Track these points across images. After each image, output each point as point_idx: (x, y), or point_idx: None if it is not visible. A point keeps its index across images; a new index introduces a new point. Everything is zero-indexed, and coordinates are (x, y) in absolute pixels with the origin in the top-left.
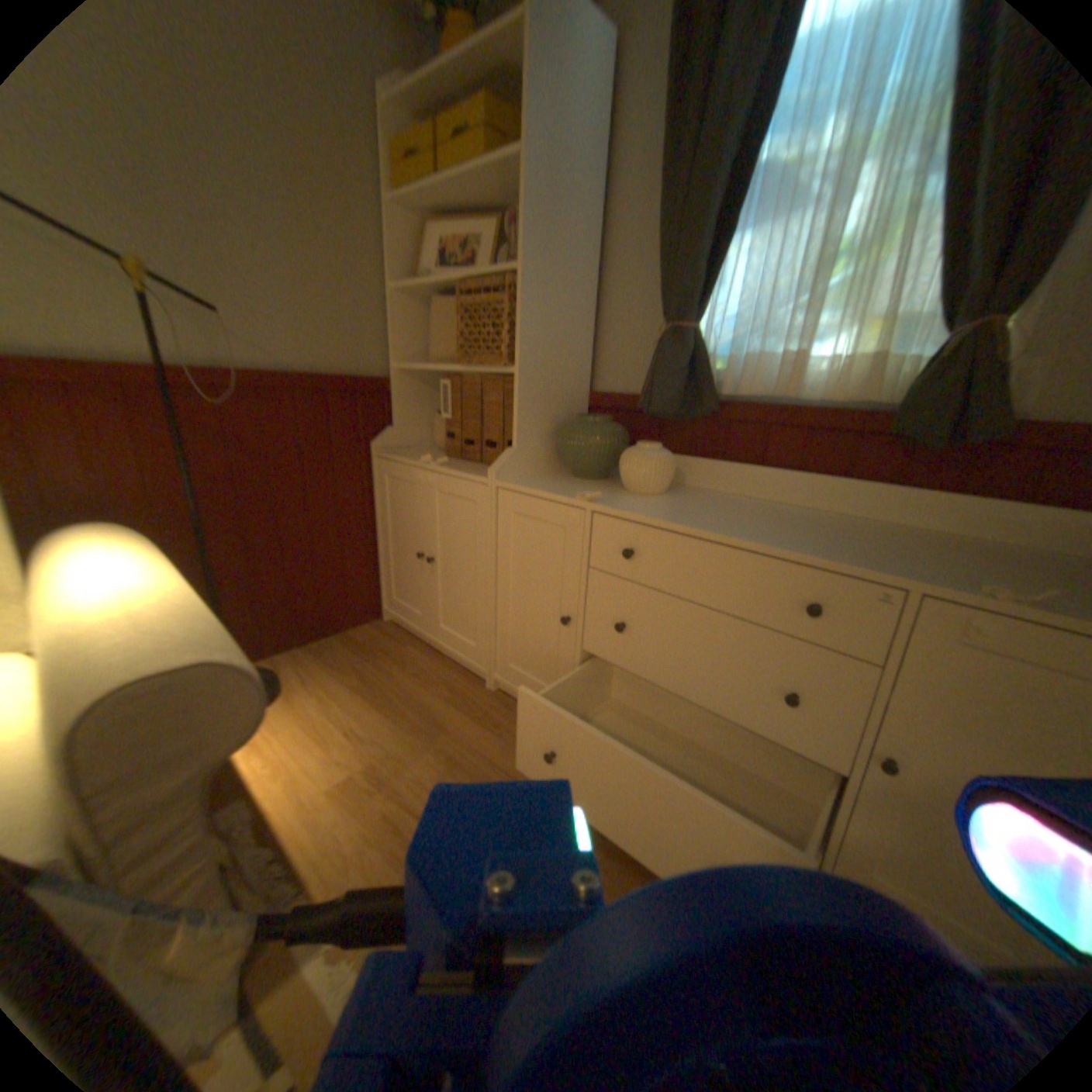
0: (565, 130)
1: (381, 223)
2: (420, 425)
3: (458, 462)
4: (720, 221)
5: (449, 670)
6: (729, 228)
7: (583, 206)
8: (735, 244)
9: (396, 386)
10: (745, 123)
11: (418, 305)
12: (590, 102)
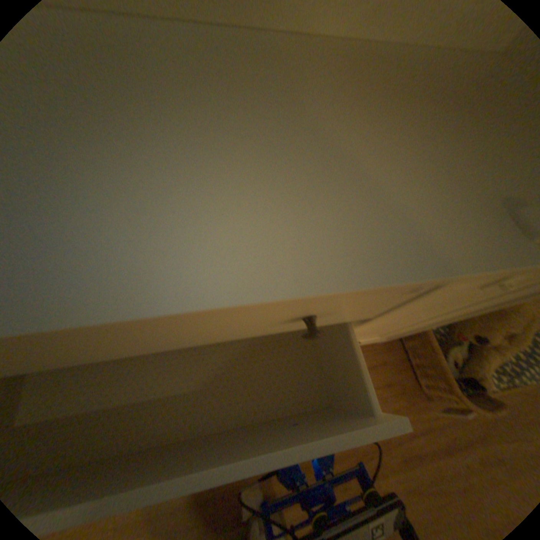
0: None
1: None
2: None
3: None
4: None
5: None
6: None
7: None
8: None
9: None
10: None
11: None
12: None
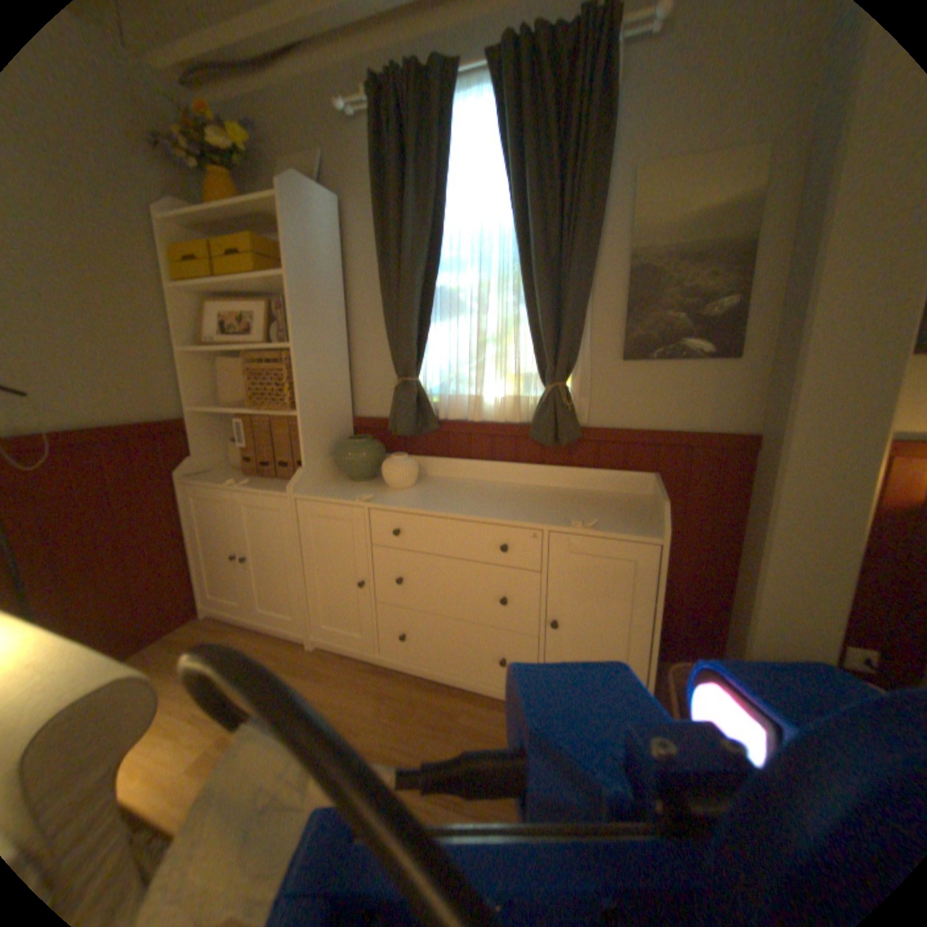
0: (311, 259)
1: (162, 303)
2: (214, 451)
3: (255, 479)
4: (419, 321)
5: (269, 645)
6: (426, 322)
7: (330, 301)
8: (430, 333)
9: (189, 424)
10: (423, 270)
11: (202, 360)
12: (325, 239)
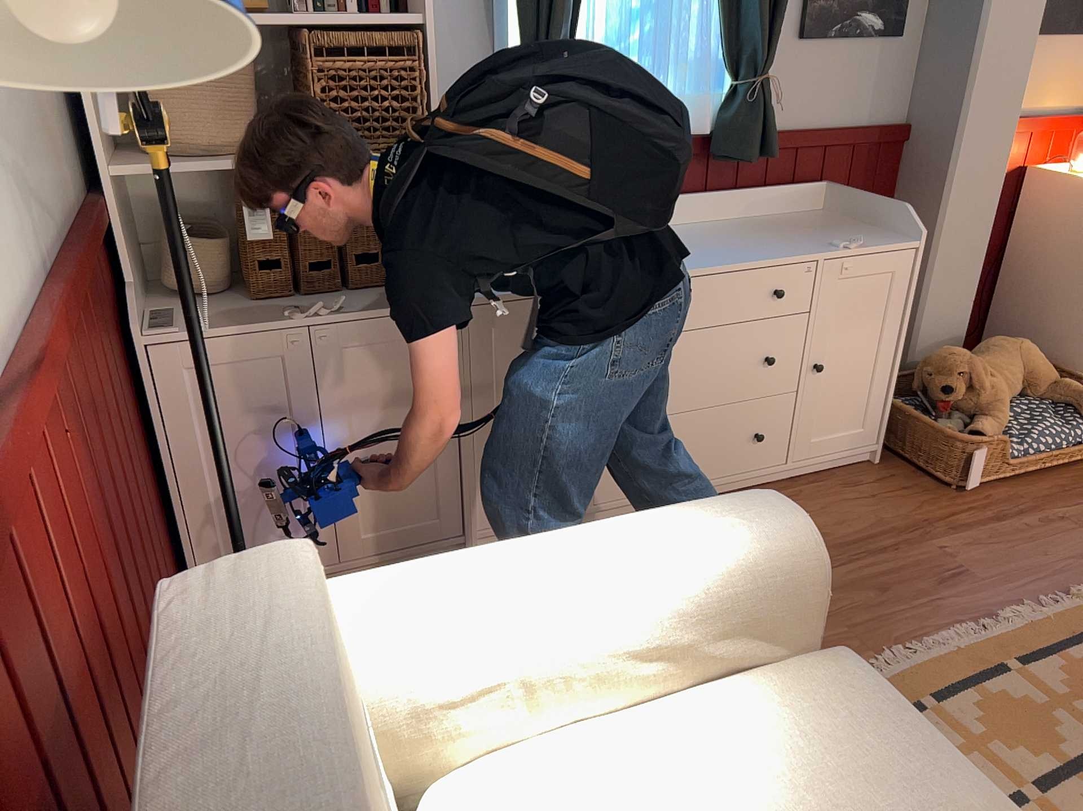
0: None
1: None
2: (136, 268)
3: (300, 301)
4: None
5: None
6: None
7: None
8: None
9: (112, 210)
10: None
11: None
12: None
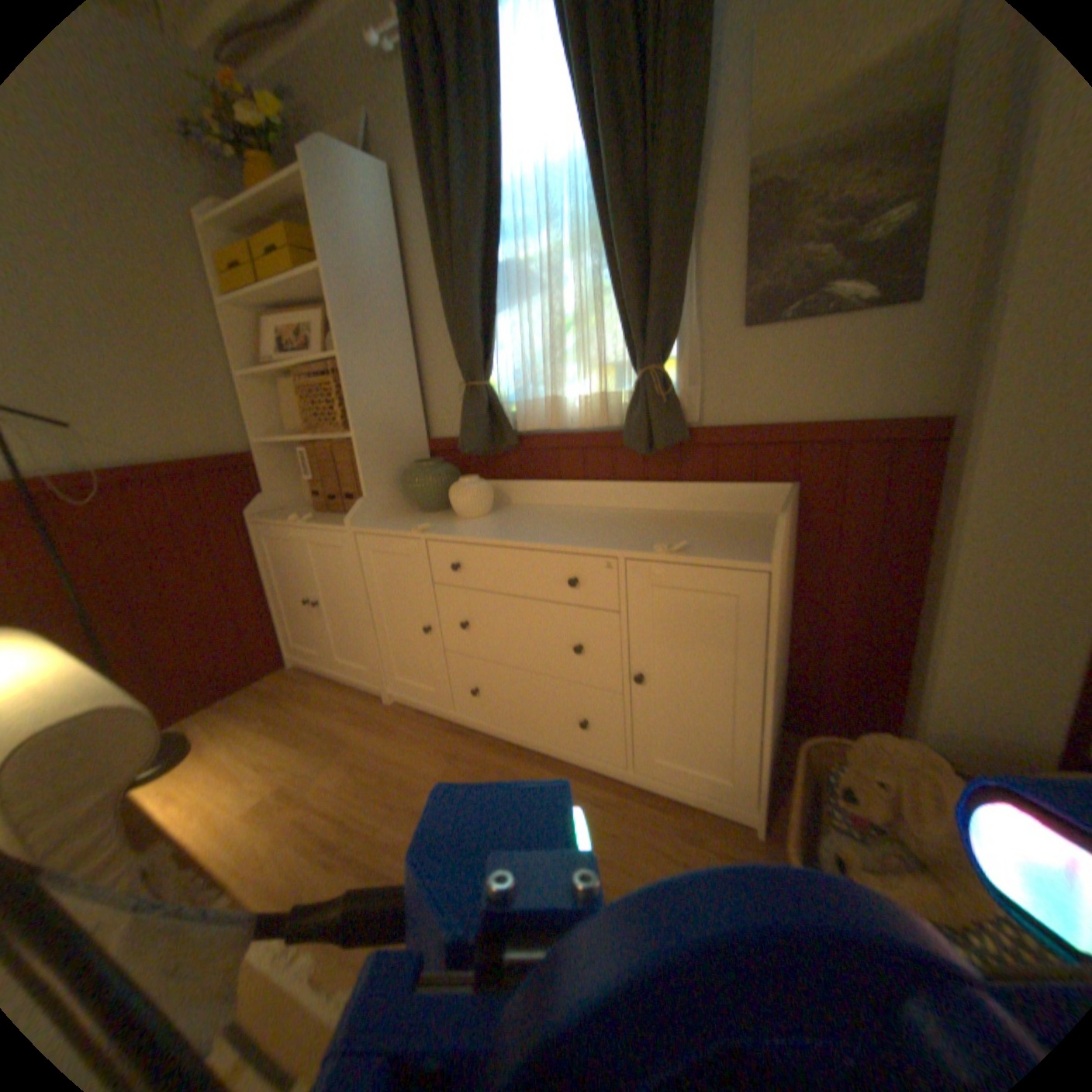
0: (355, 244)
1: (217, 320)
2: (289, 486)
3: (324, 513)
4: (482, 306)
5: (349, 696)
6: (494, 308)
7: (386, 296)
8: (498, 321)
9: (258, 456)
10: (481, 238)
11: (266, 384)
12: (373, 219)
